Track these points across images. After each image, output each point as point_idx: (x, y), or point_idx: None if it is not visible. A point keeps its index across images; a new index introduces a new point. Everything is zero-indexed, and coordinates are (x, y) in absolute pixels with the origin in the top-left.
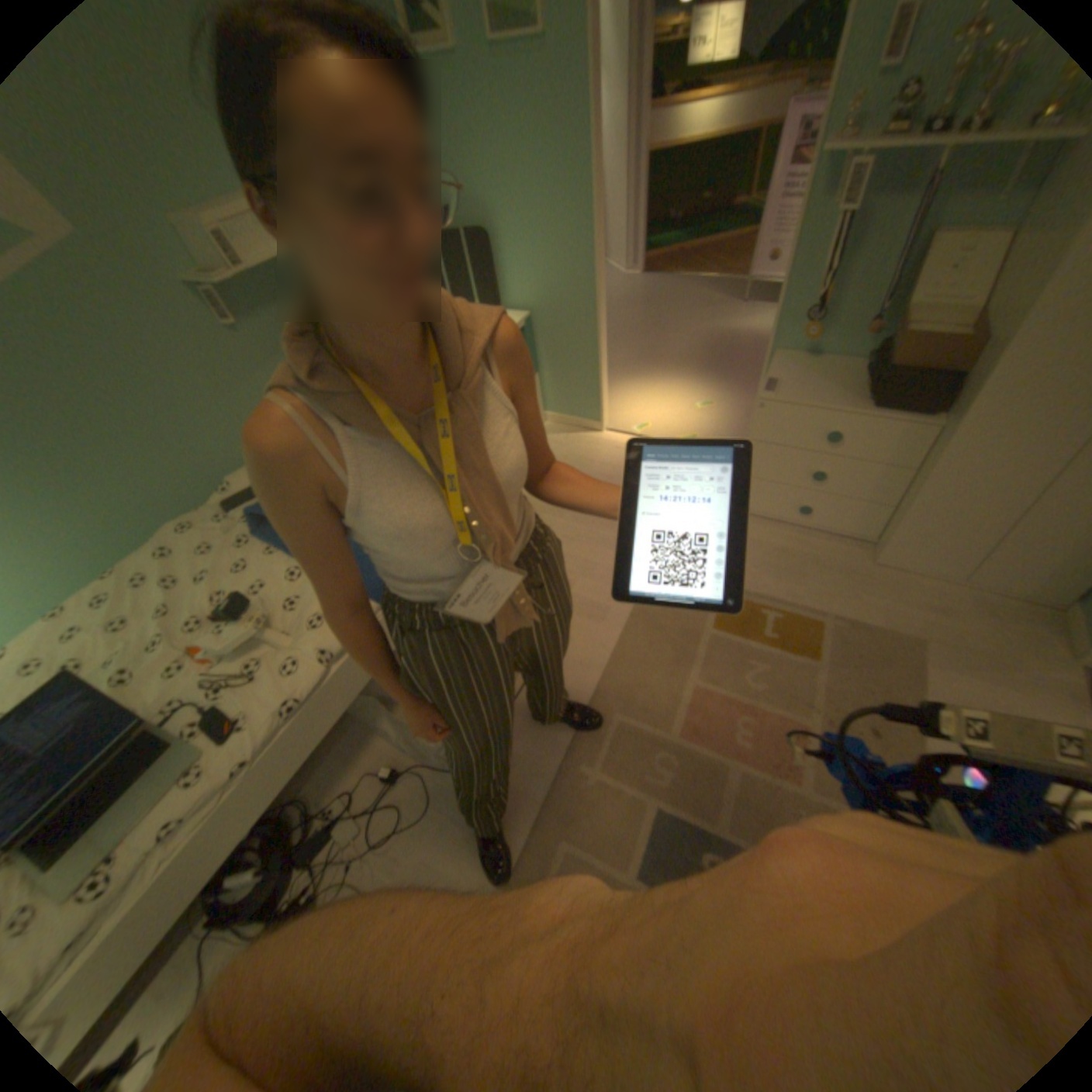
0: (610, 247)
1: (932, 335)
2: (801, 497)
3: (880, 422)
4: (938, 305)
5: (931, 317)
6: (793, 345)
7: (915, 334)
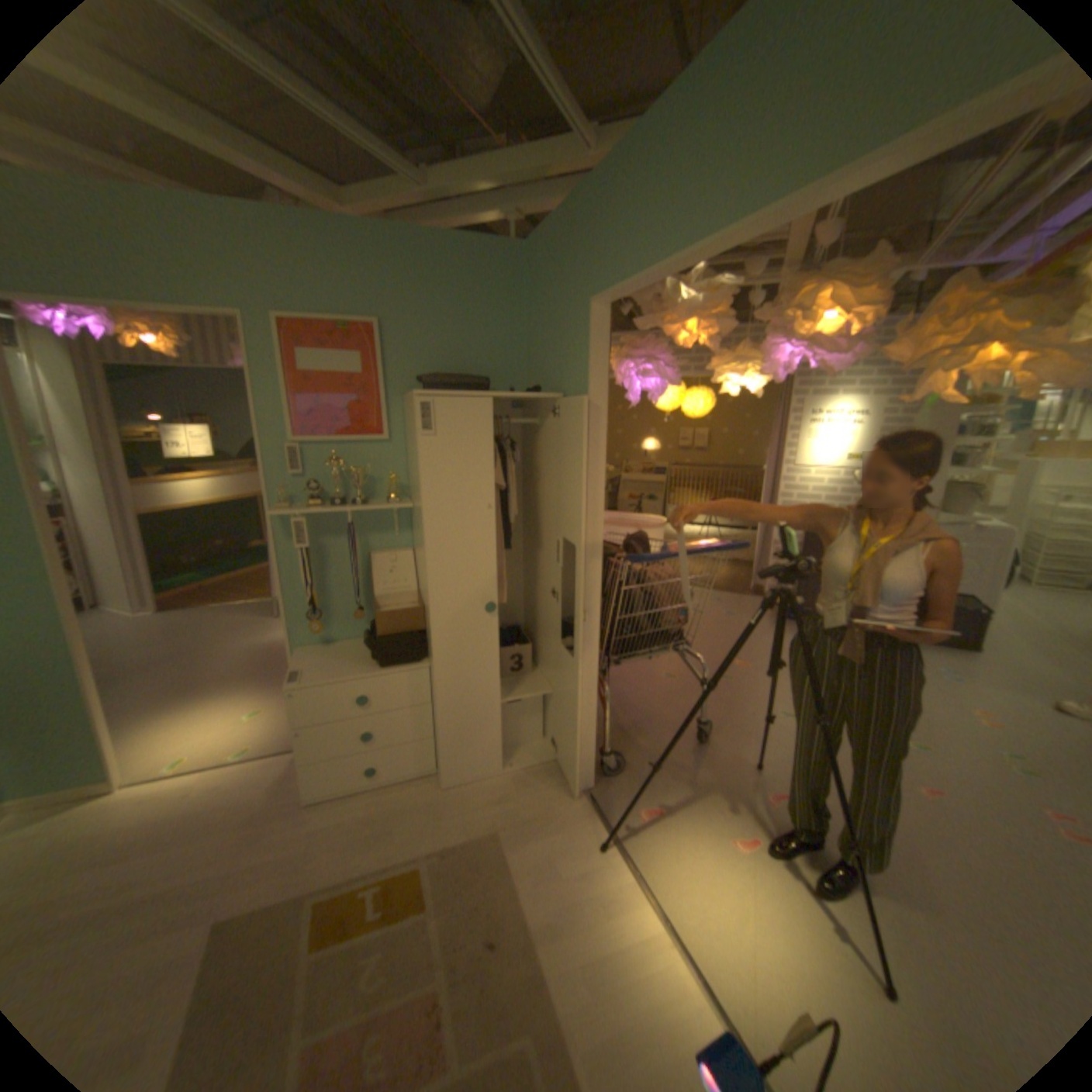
0: (106, 596)
1: (392, 613)
2: (360, 764)
3: (388, 679)
4: (392, 595)
5: (392, 603)
6: (308, 642)
7: (381, 615)
